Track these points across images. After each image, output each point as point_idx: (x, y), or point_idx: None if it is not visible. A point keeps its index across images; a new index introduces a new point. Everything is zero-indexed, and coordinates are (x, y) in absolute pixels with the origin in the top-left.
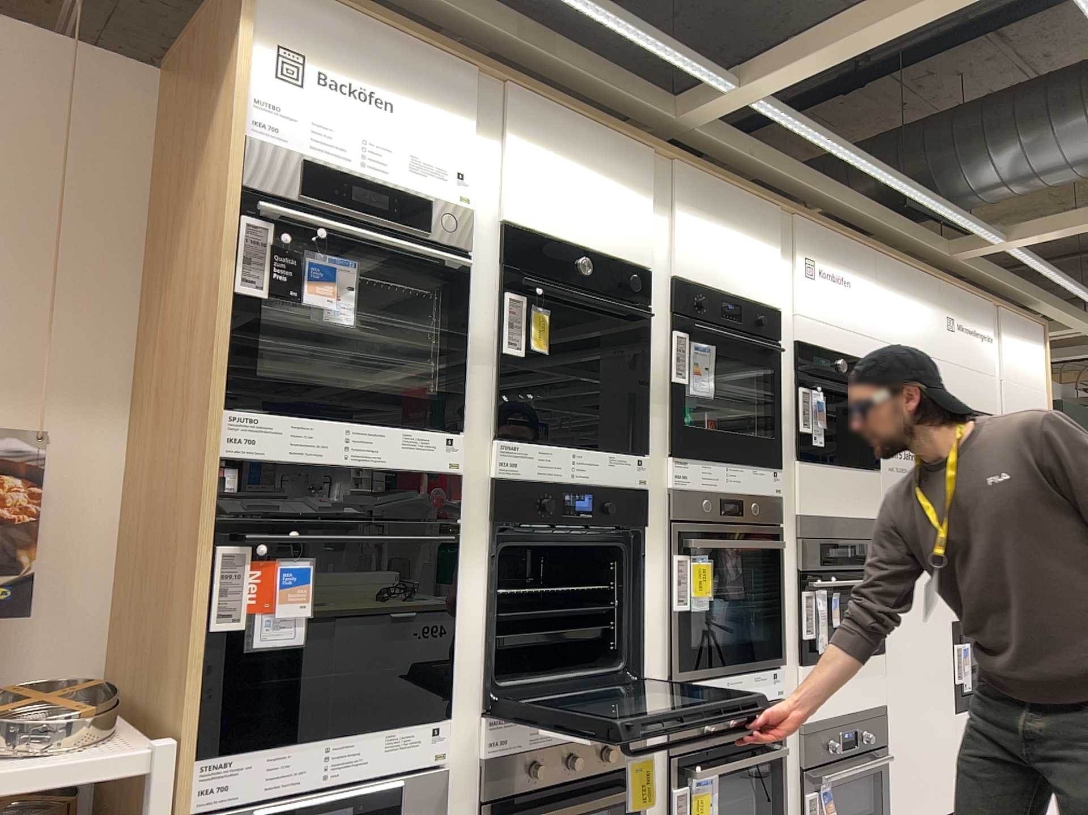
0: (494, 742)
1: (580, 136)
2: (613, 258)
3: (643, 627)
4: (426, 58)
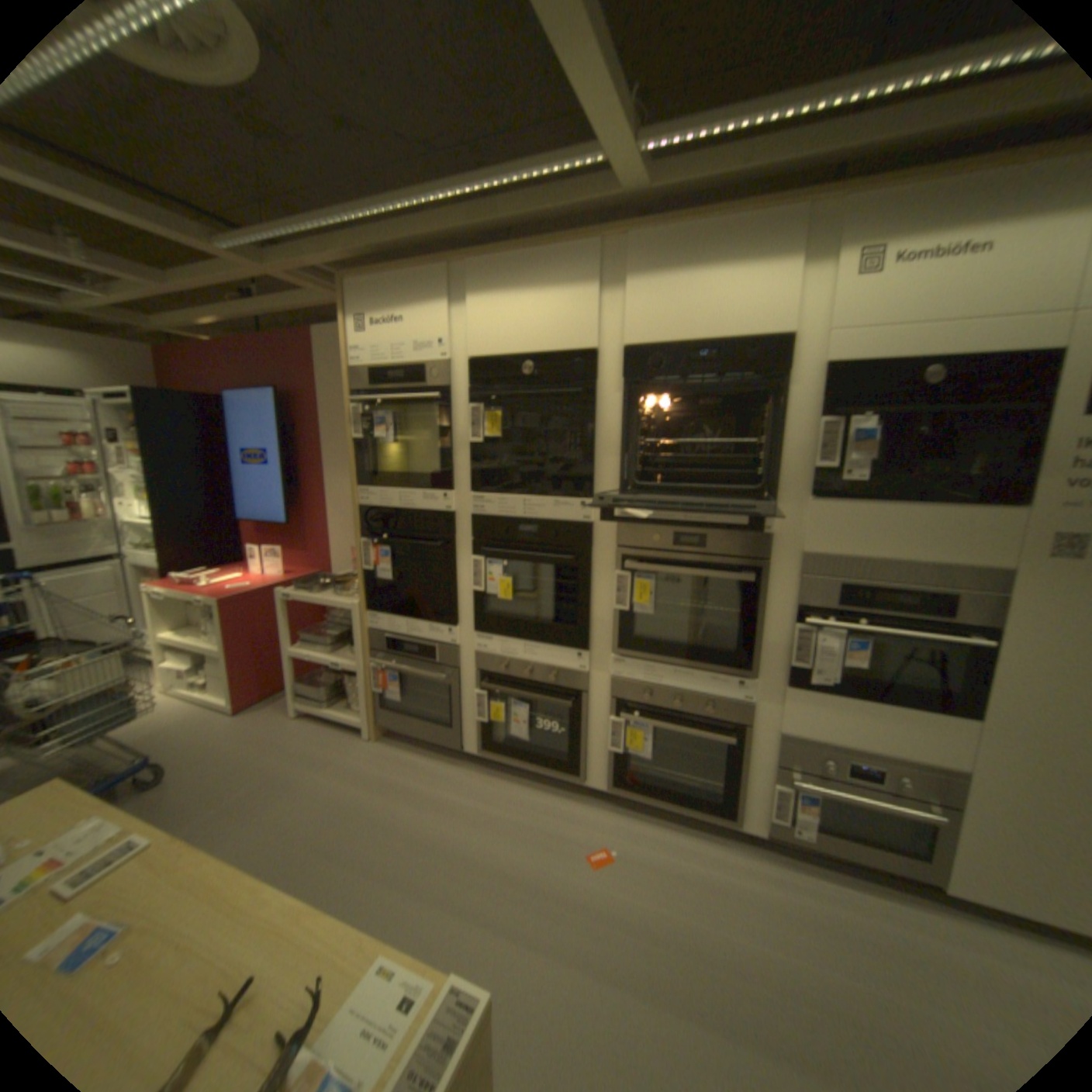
0: (479, 651)
1: (523, 260)
2: (559, 350)
3: (594, 620)
4: (411, 271)
